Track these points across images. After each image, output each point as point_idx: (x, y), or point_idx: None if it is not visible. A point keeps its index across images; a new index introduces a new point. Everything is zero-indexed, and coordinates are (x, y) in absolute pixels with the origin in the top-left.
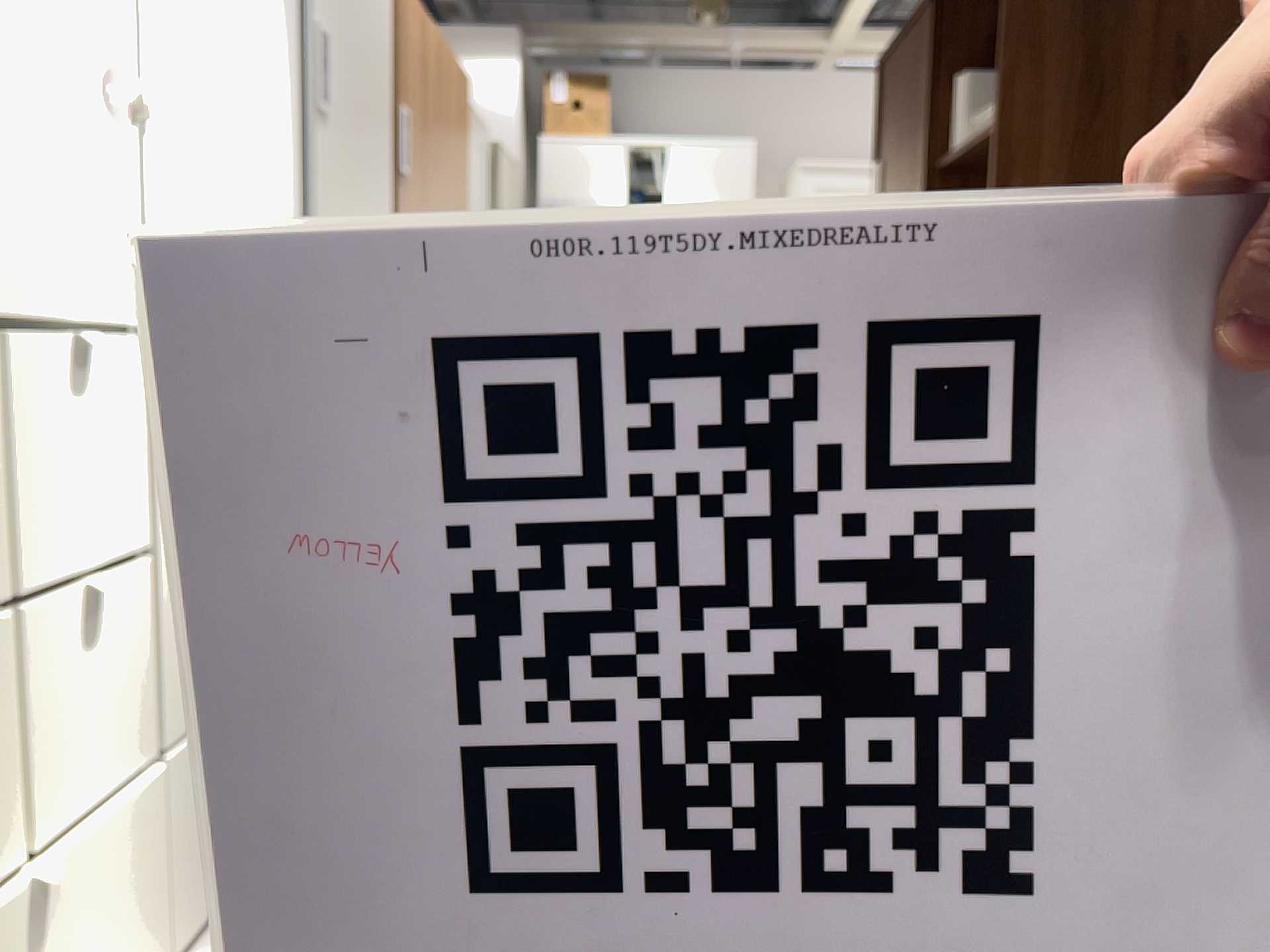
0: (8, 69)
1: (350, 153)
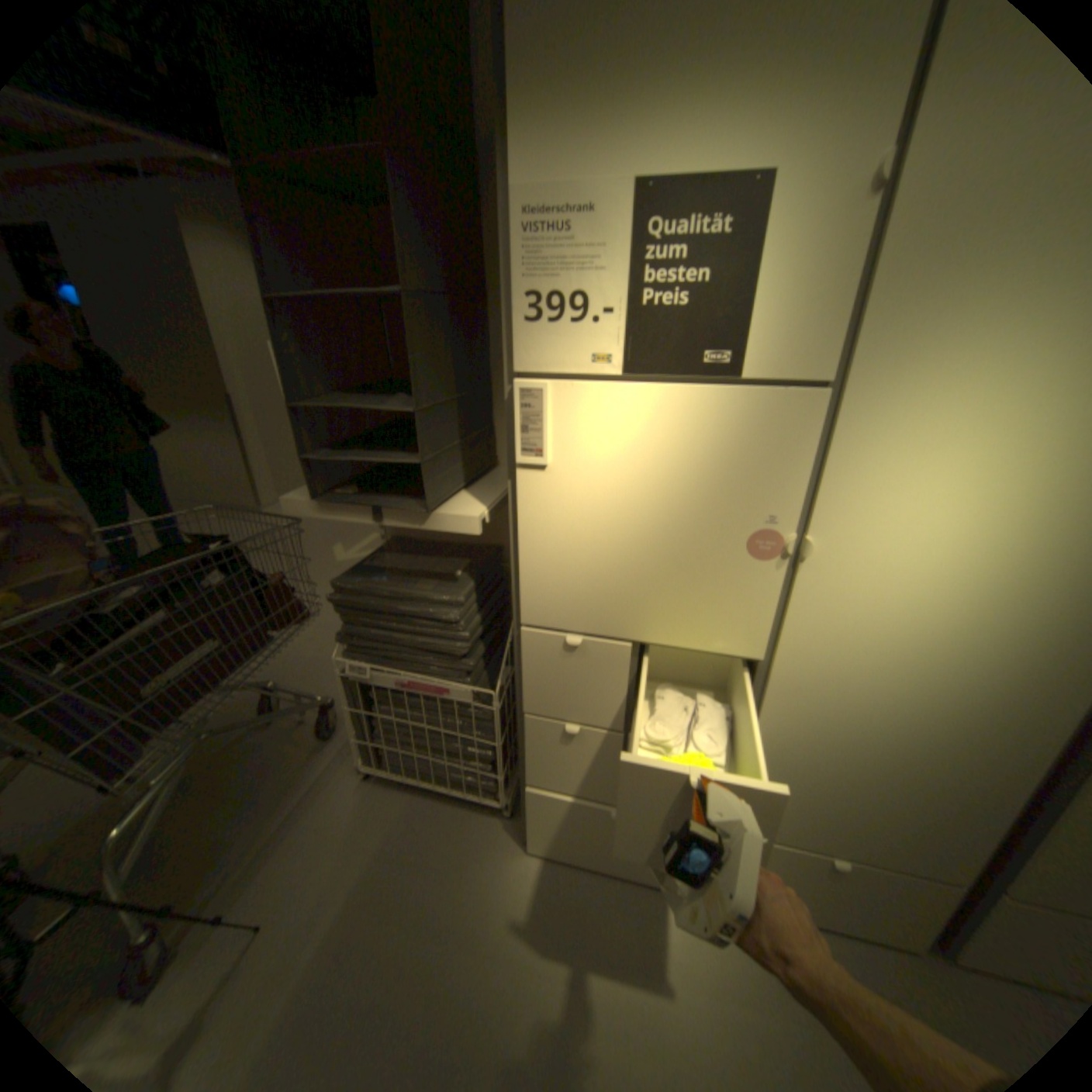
0: (677, 546)
1: None
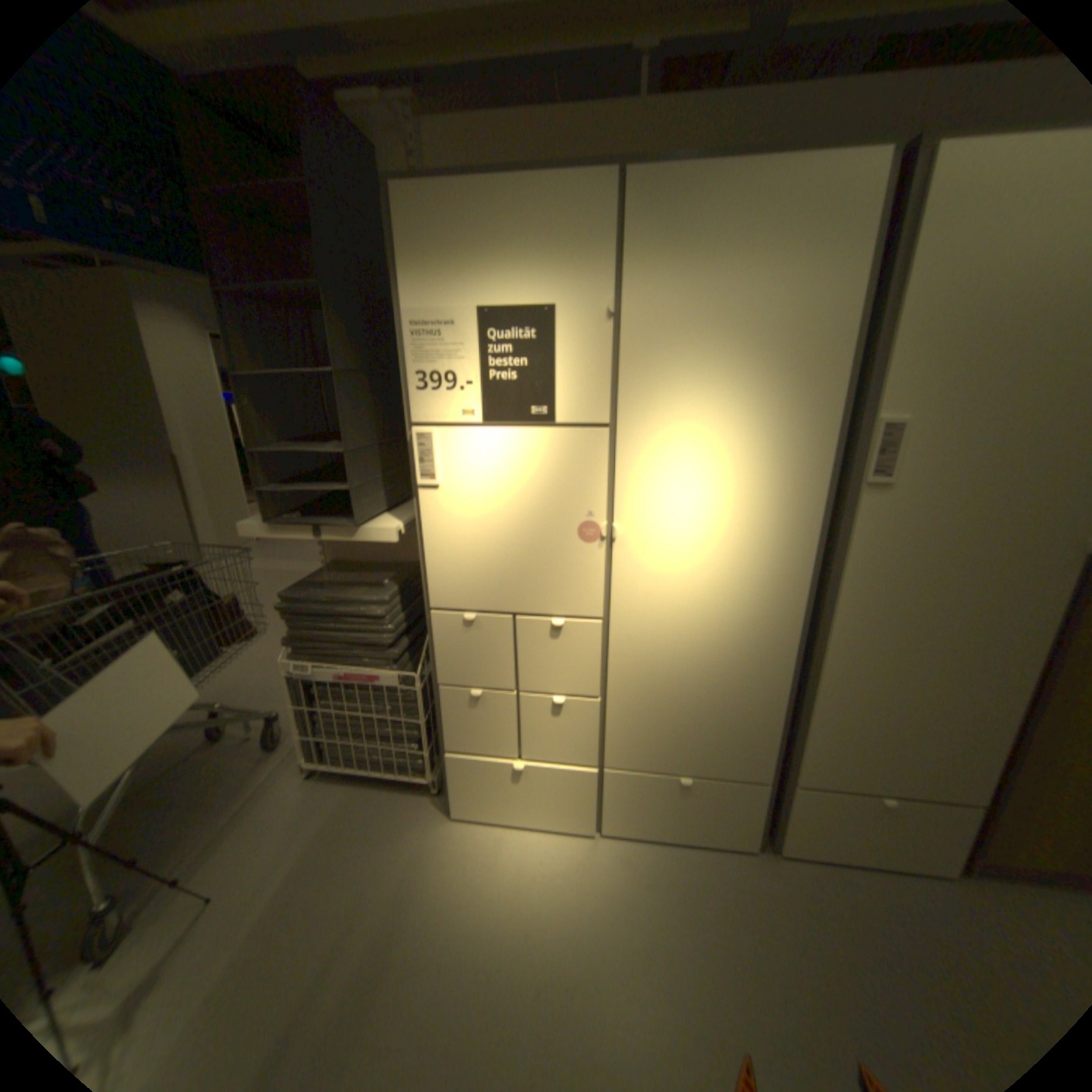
0: (533, 538)
1: (963, 499)
